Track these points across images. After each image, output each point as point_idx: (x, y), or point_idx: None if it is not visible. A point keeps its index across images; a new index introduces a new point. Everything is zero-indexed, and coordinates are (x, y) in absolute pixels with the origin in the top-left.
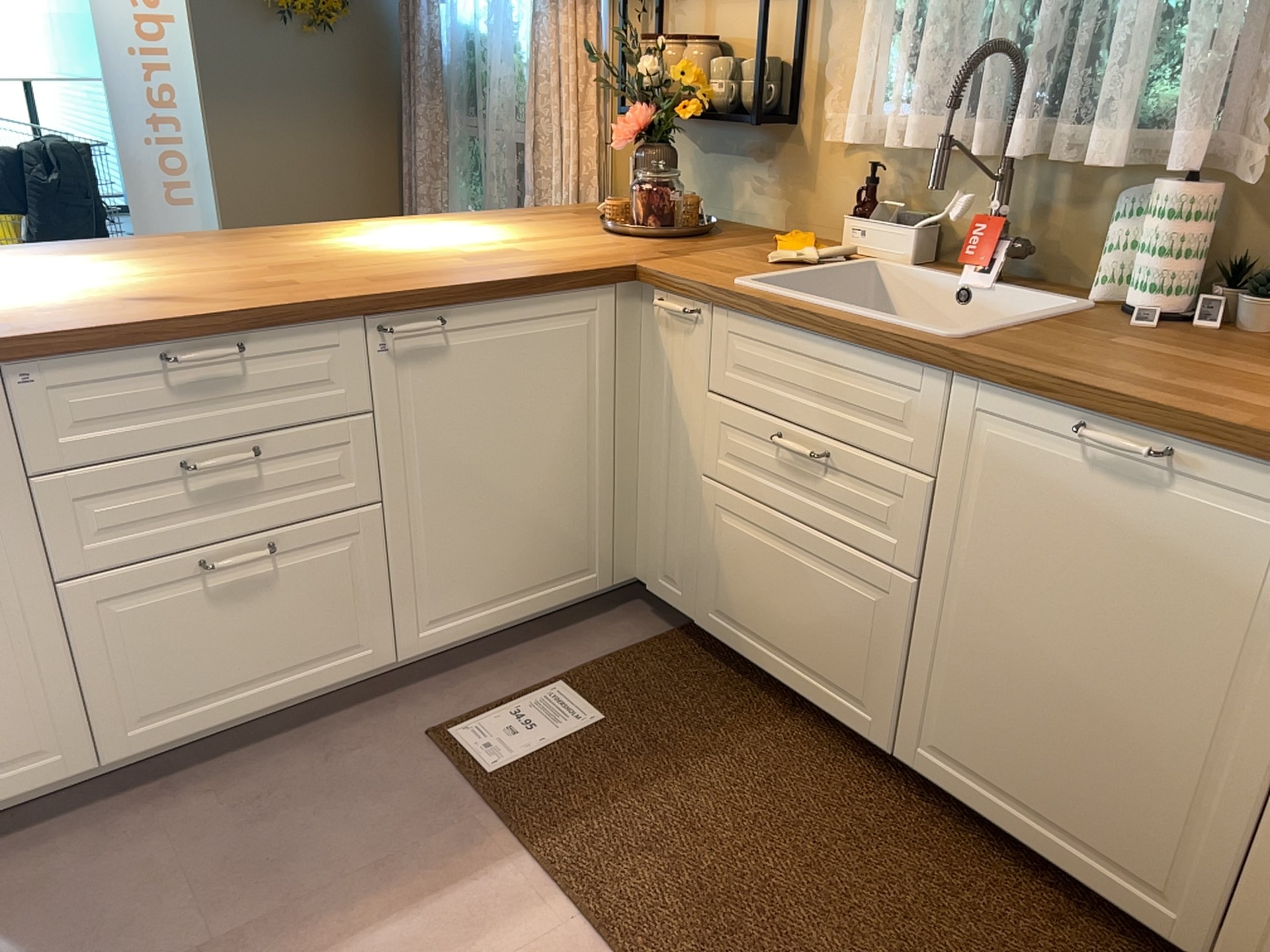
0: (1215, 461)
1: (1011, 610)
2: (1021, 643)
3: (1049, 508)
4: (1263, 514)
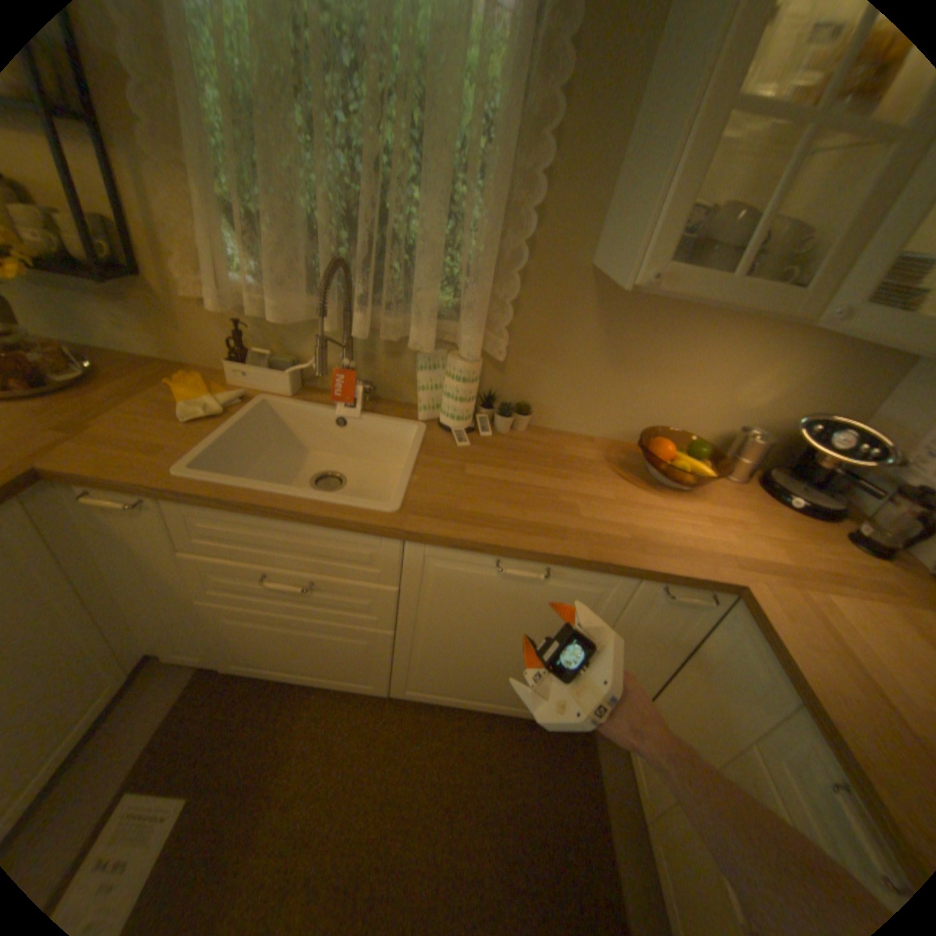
0: (572, 570)
1: (457, 636)
2: (464, 647)
3: (478, 595)
4: (593, 588)
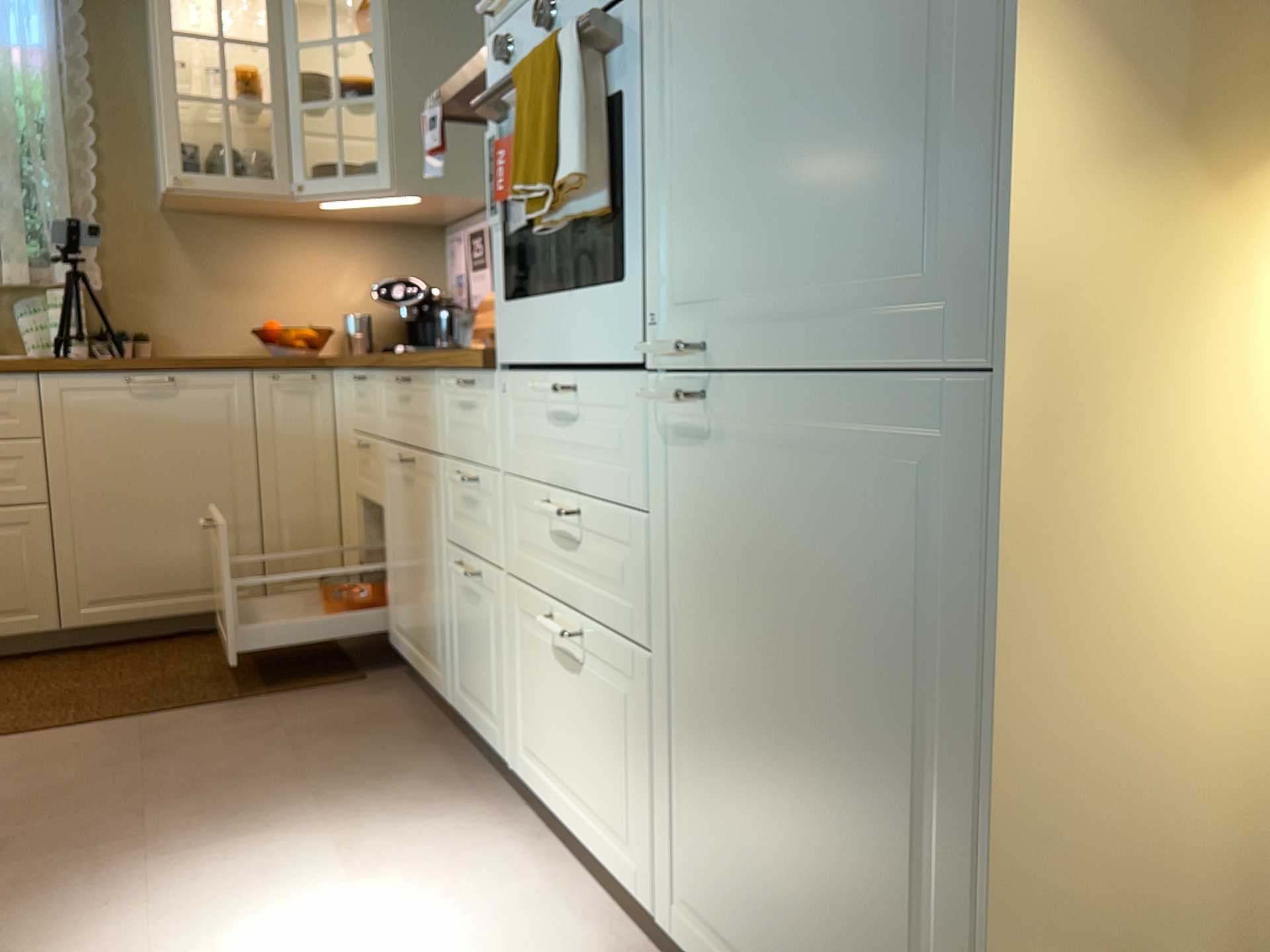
0: (190, 375)
1: (115, 490)
2: (126, 505)
3: (120, 426)
4: (216, 391)
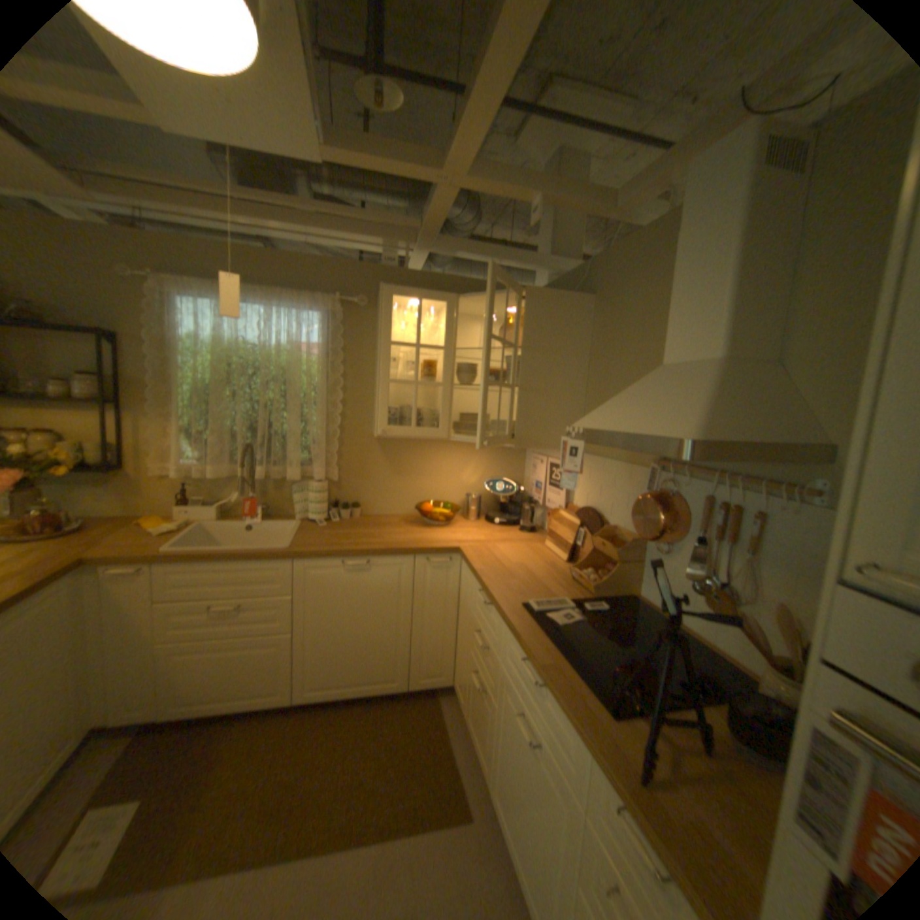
0: (380, 558)
1: (330, 625)
2: (336, 634)
3: (337, 588)
4: (393, 567)
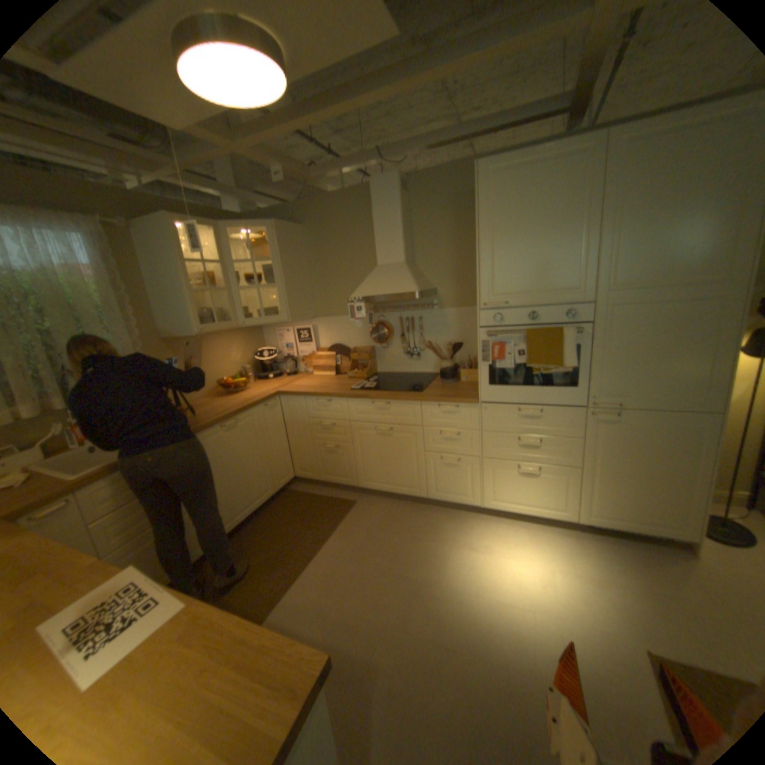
0: (240, 417)
1: (225, 475)
2: (229, 479)
3: (221, 448)
4: (248, 419)
